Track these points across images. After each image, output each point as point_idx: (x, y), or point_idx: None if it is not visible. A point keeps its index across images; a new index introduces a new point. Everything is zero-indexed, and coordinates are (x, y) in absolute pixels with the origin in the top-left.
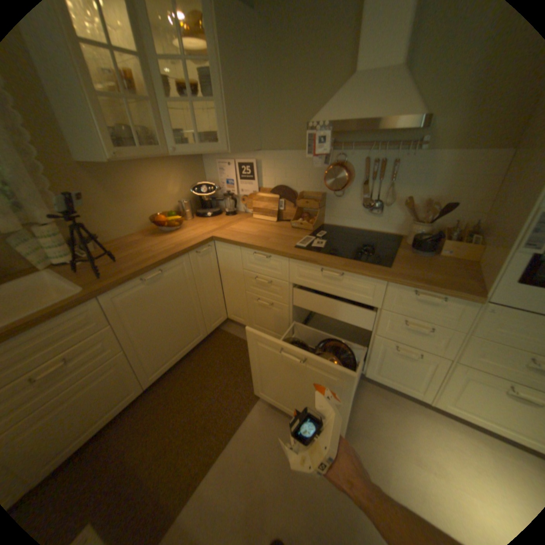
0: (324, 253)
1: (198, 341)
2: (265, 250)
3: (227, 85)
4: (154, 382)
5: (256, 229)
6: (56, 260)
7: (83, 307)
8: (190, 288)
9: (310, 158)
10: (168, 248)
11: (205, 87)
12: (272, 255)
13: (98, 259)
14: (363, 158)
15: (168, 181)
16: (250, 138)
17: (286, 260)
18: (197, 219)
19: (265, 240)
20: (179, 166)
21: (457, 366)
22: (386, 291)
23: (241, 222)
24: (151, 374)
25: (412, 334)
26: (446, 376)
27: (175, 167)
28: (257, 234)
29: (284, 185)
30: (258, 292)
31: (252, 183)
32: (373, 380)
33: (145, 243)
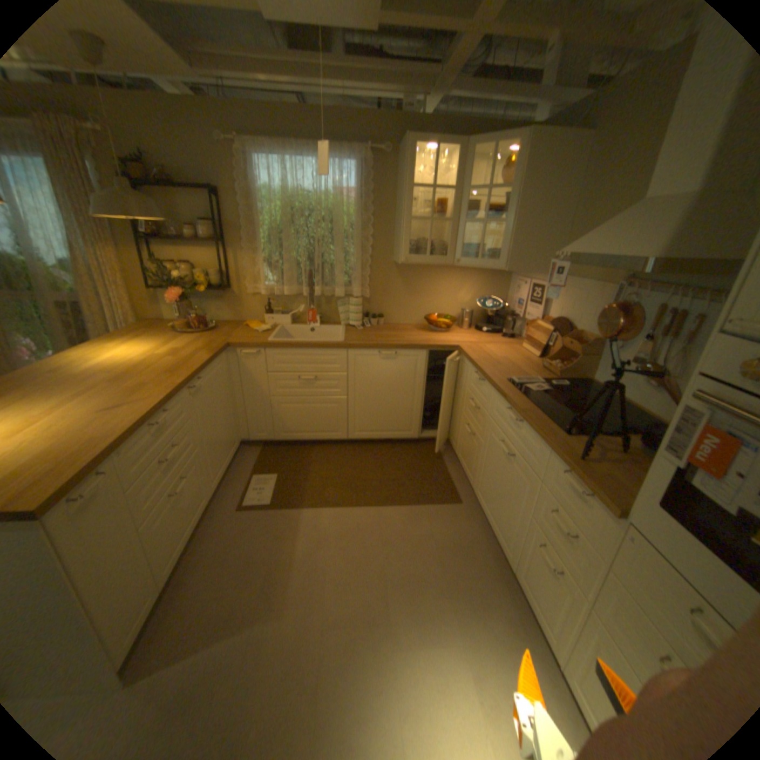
0: (526, 396)
1: (405, 436)
2: (481, 372)
3: (525, 207)
4: (356, 439)
5: (505, 355)
6: (351, 322)
7: (337, 351)
8: (416, 382)
9: (603, 292)
10: (414, 341)
11: (507, 208)
12: (484, 379)
13: (371, 331)
14: (661, 304)
15: (461, 288)
16: (544, 258)
17: (492, 388)
18: (472, 330)
19: (494, 365)
20: (479, 277)
21: (591, 616)
22: (549, 460)
23: (504, 345)
24: (357, 431)
25: (559, 535)
26: (579, 626)
27: (474, 277)
28: (497, 358)
29: (567, 319)
30: (469, 417)
31: (539, 308)
32: (520, 586)
33: (408, 332)
